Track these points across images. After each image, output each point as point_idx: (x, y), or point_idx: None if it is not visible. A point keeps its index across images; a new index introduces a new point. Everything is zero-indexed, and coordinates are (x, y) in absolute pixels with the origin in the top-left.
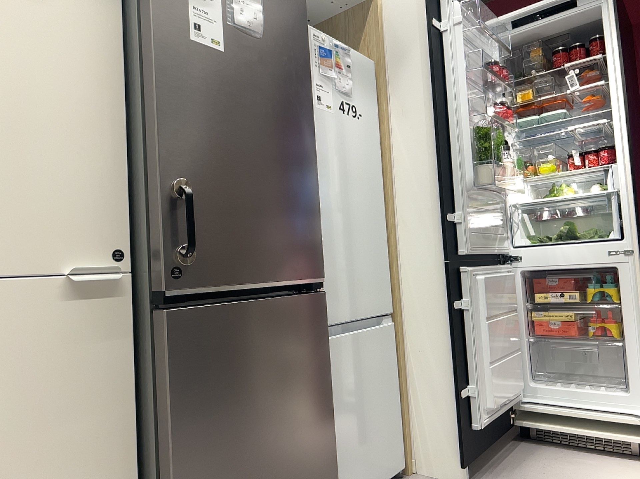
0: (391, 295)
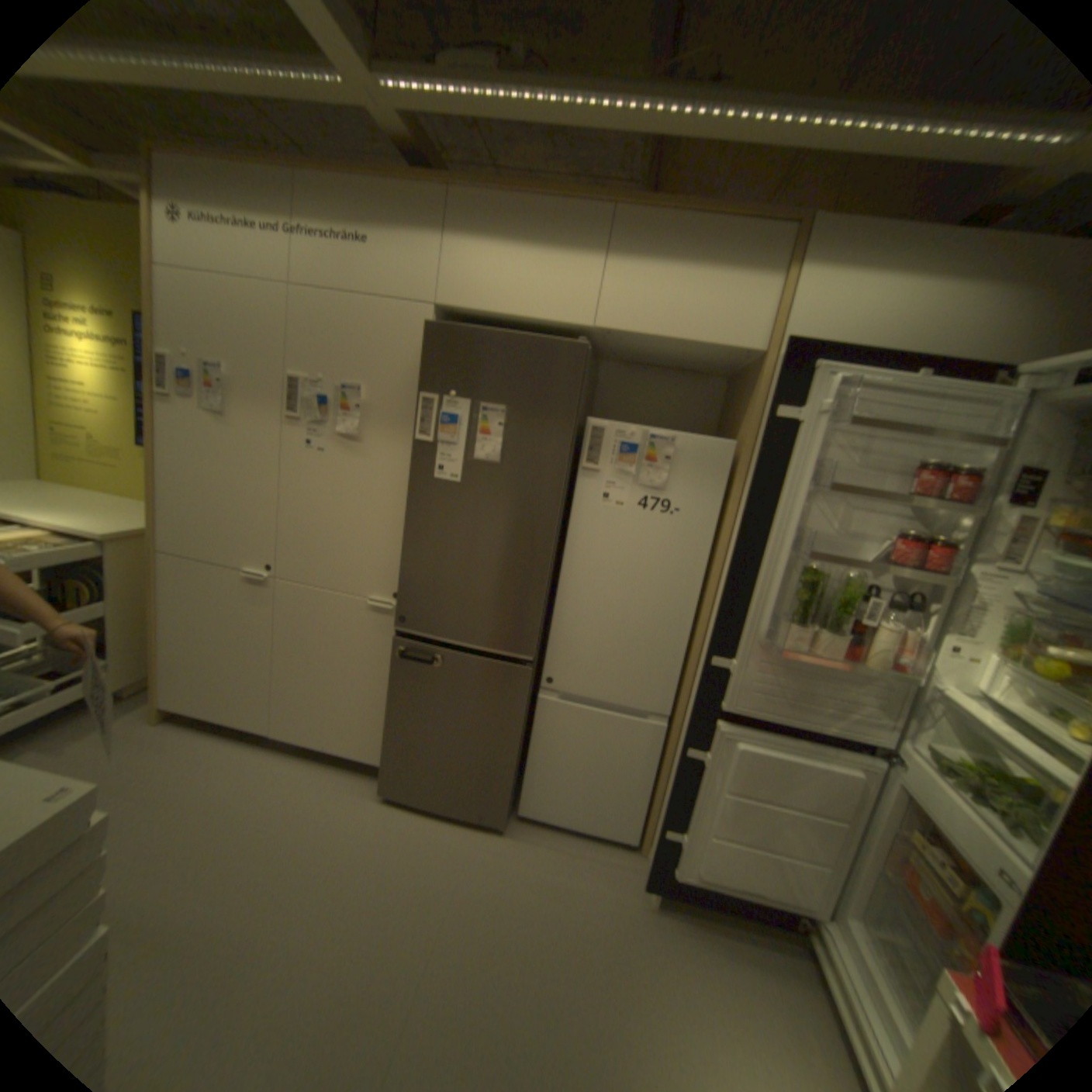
0: (679, 699)
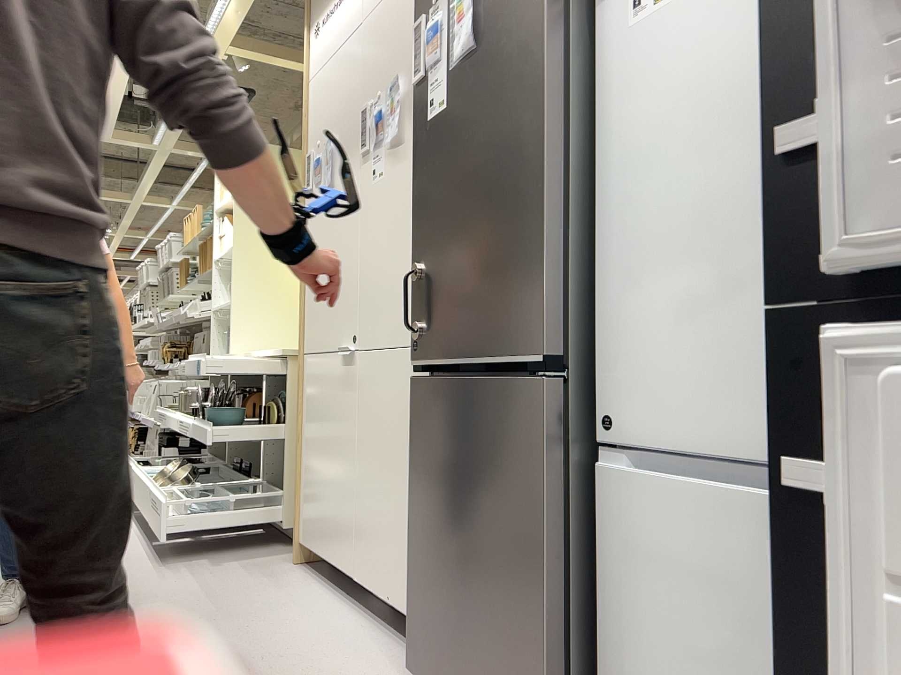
0: None
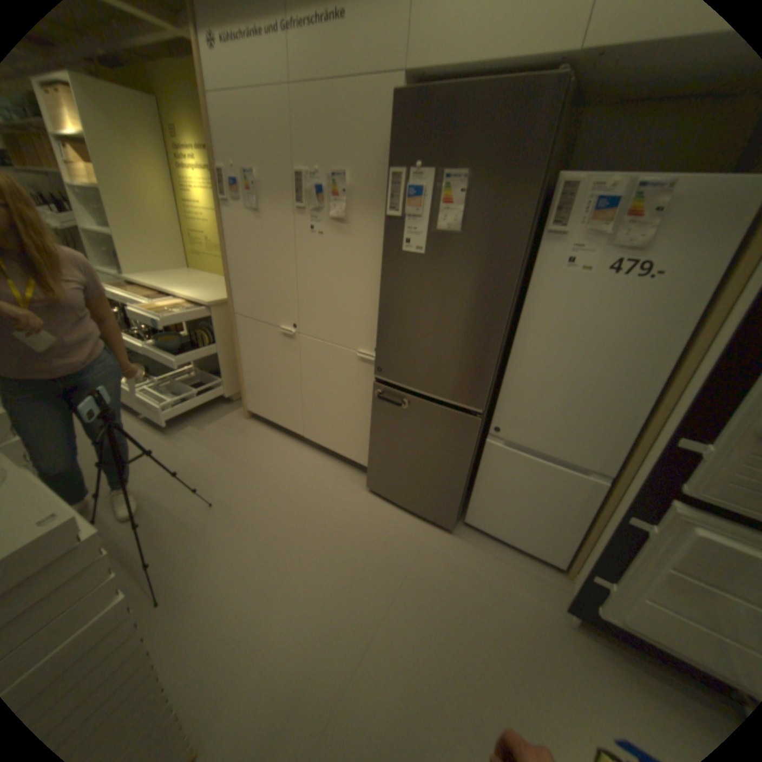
0: (628, 464)
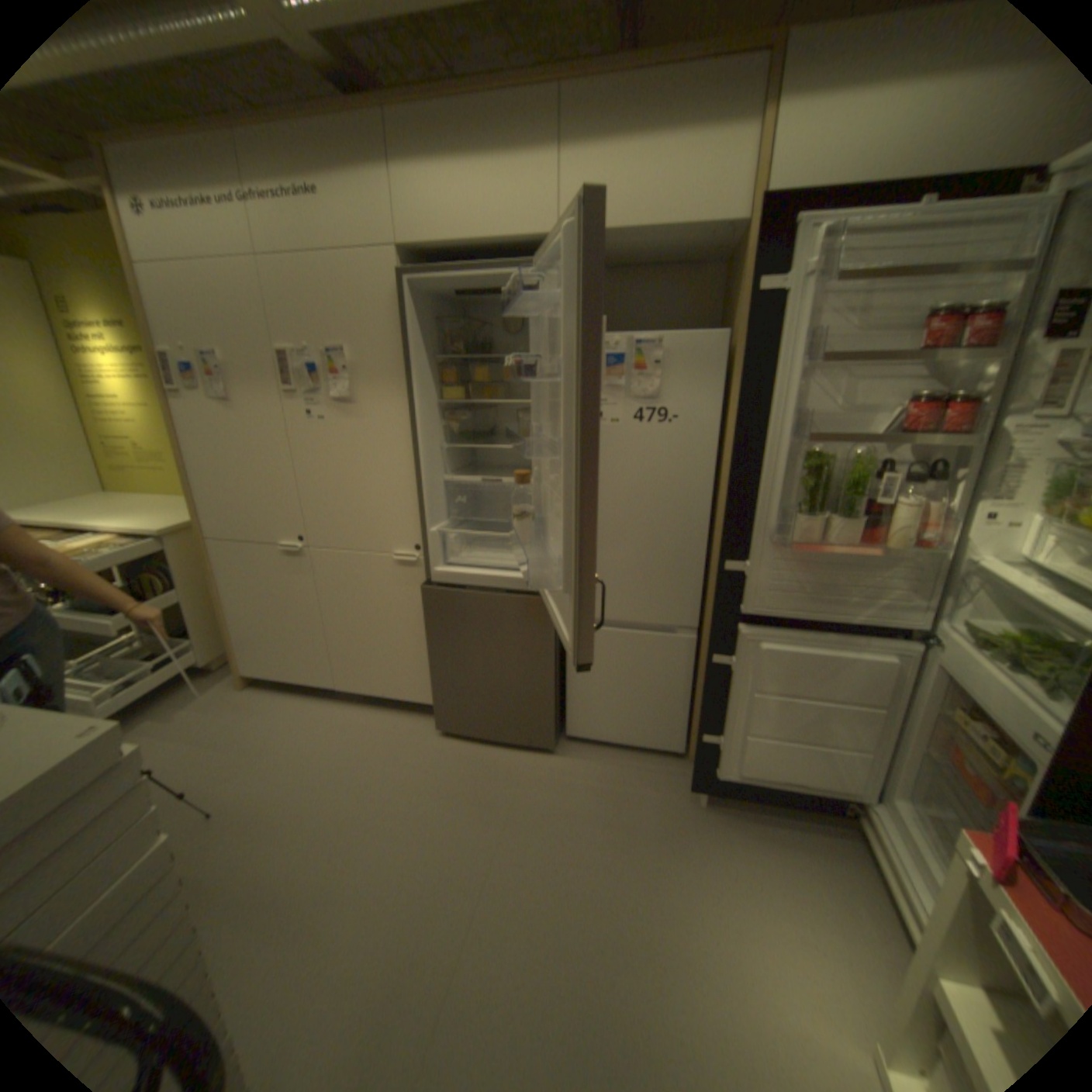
0: (705, 609)
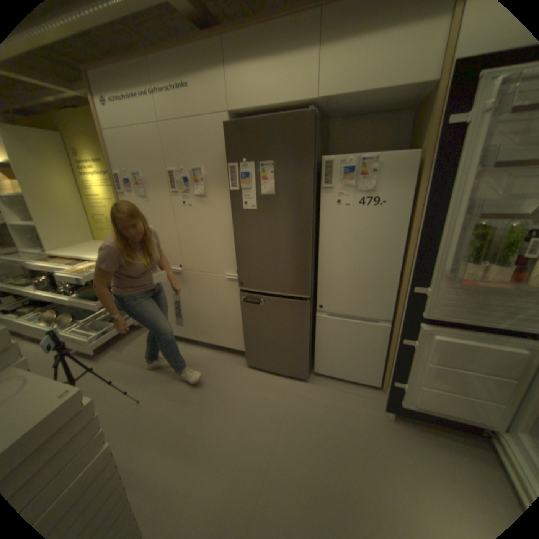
0: (396, 311)
